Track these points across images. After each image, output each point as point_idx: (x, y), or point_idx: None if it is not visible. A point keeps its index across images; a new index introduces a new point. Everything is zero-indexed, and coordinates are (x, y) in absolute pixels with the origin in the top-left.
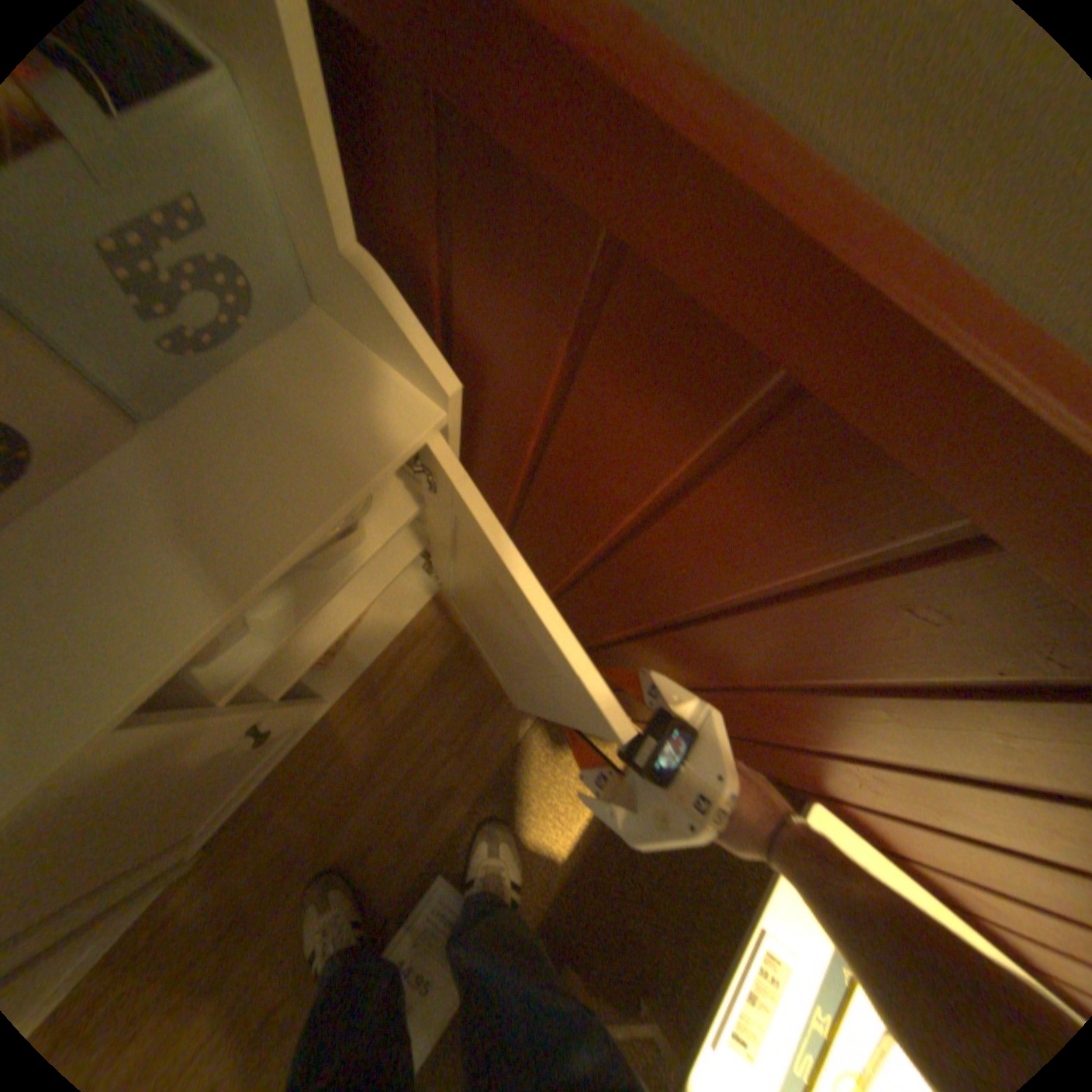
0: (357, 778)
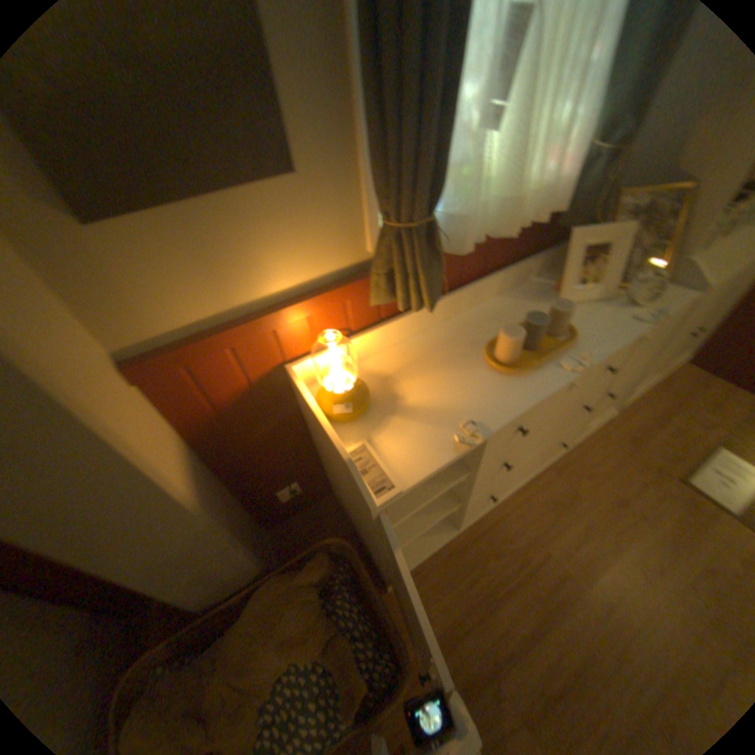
0: (667, 411)
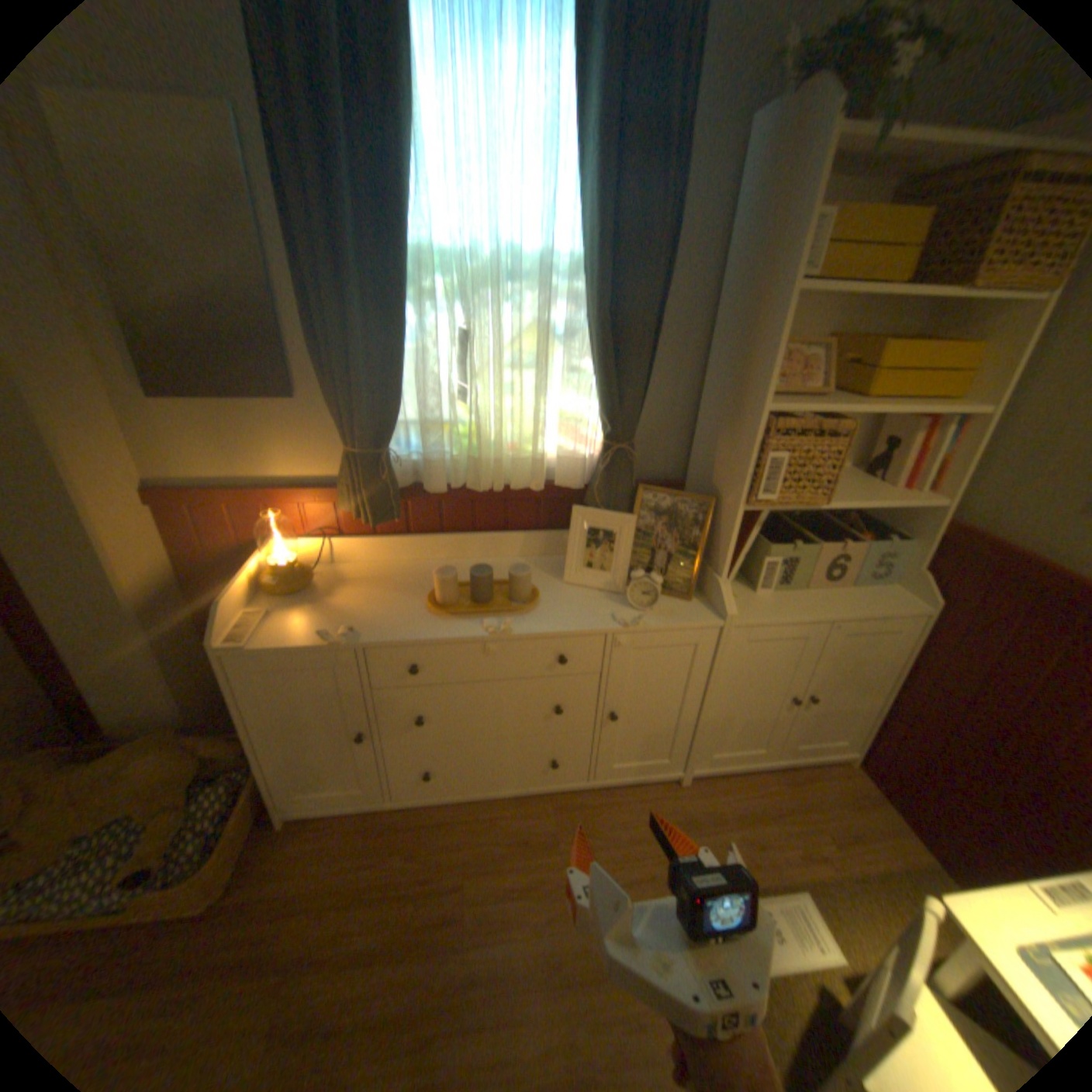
0: (772, 814)
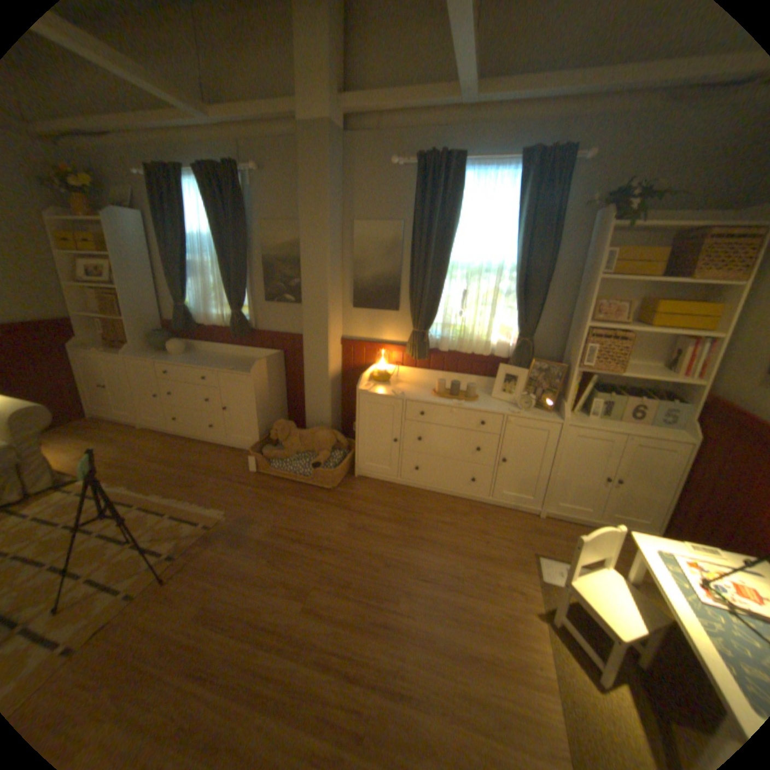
0: None
